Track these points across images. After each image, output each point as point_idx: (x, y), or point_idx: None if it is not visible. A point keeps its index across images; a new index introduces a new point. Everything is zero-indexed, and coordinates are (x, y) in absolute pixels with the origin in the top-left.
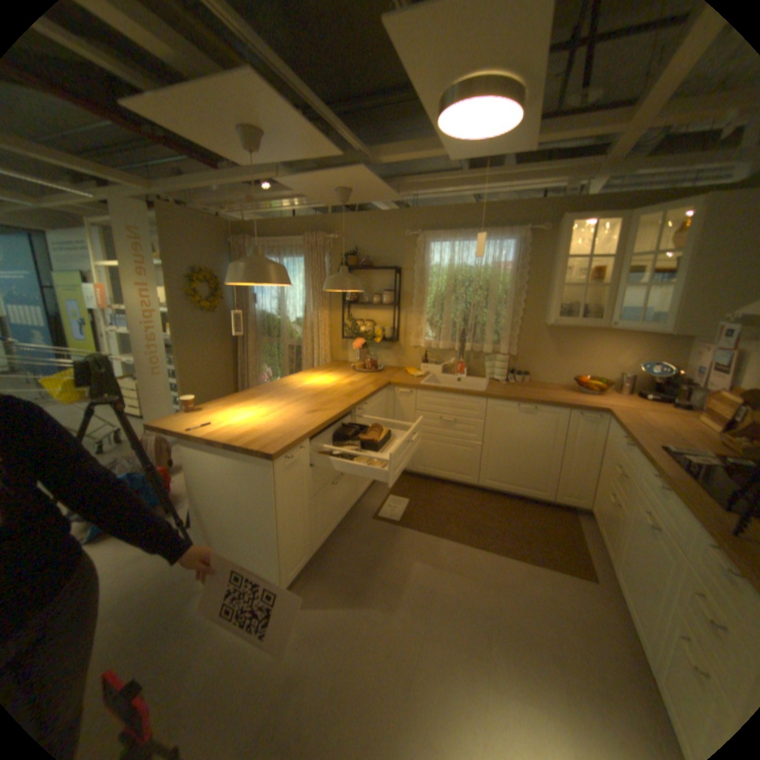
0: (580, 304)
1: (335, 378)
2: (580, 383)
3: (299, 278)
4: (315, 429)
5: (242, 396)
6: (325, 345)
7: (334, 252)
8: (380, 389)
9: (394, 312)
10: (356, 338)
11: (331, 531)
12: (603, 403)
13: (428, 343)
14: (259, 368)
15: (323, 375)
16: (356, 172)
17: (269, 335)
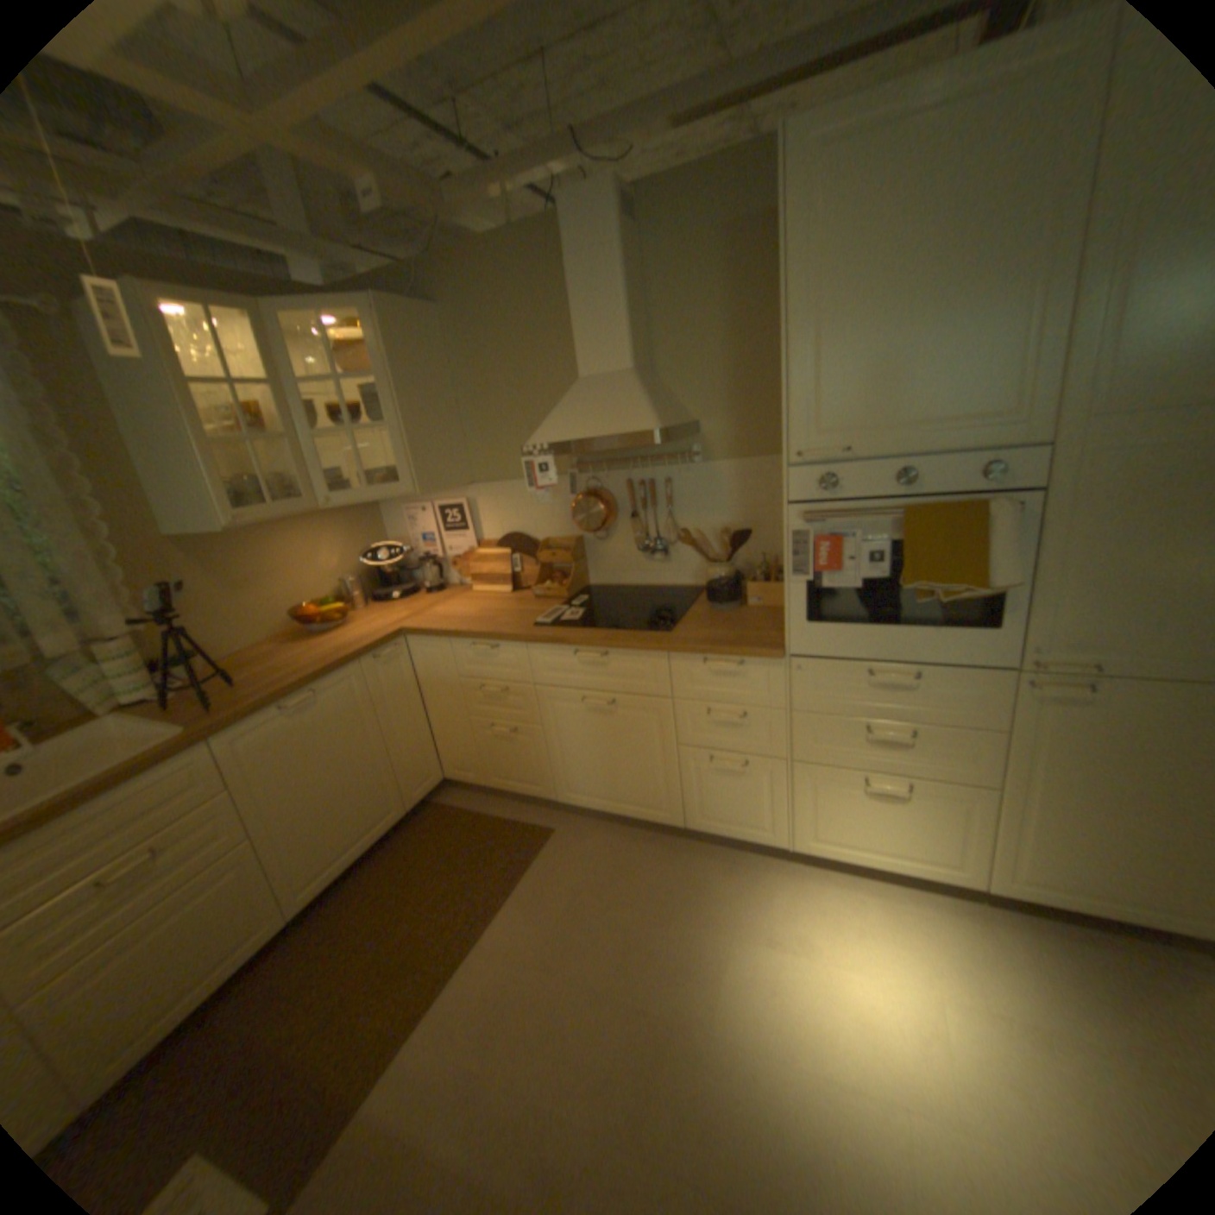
0: (249, 478)
1: None
2: (291, 624)
3: None
4: None
5: None
6: None
7: None
8: None
9: None
10: None
11: None
12: (377, 628)
13: None
14: None
15: None
16: None
17: None
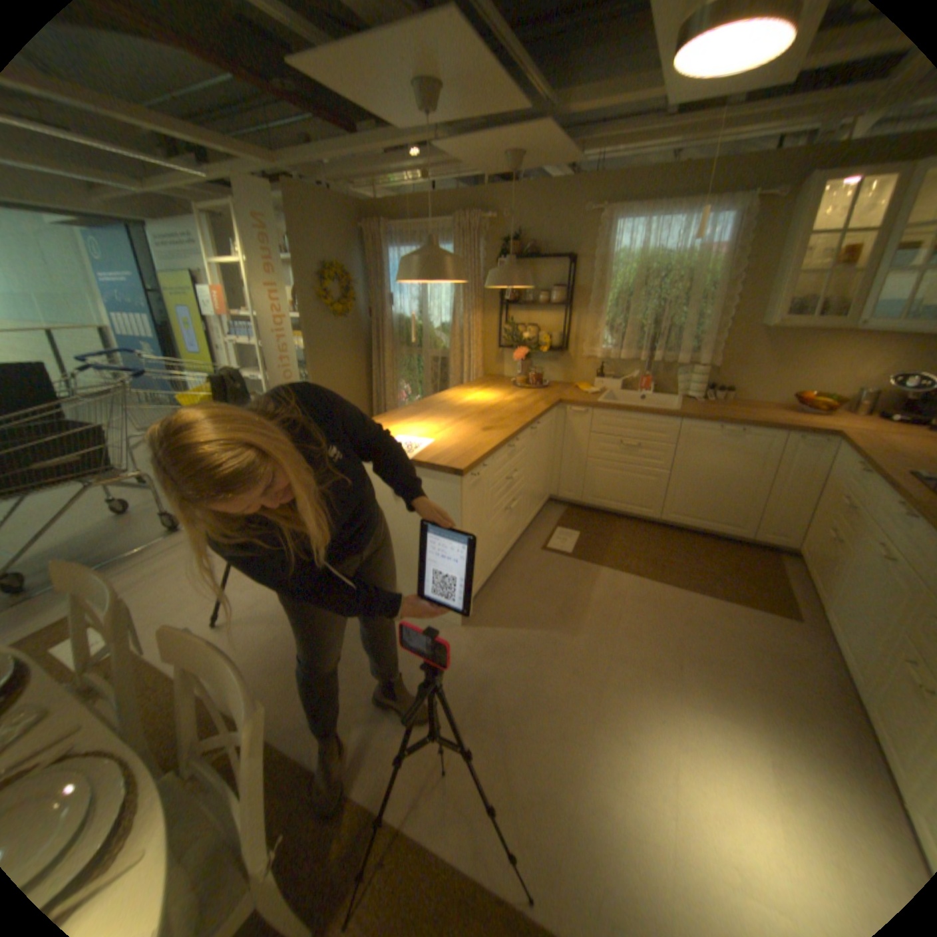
0: (818, 297)
1: (495, 395)
2: (801, 401)
3: None
4: (495, 447)
5: (401, 413)
6: (476, 356)
7: (489, 237)
8: (551, 406)
9: (564, 313)
10: (516, 347)
11: (501, 558)
12: (832, 425)
13: (605, 352)
14: (396, 385)
15: (479, 391)
16: (538, 129)
17: (407, 345)
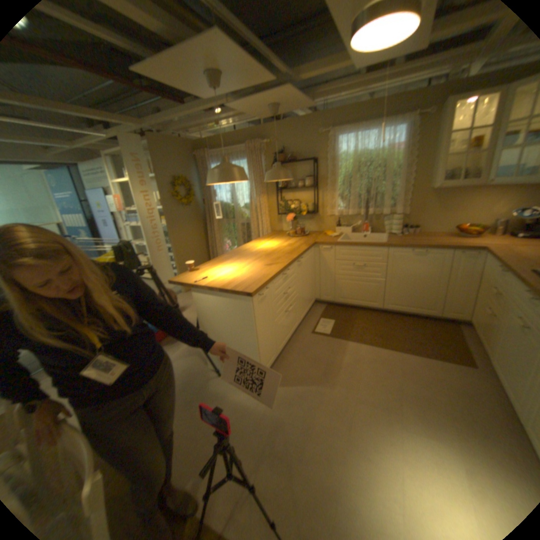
0: (462, 168)
1: (277, 242)
2: (461, 229)
3: None
4: (274, 275)
5: (221, 259)
6: (266, 220)
7: (267, 152)
8: (310, 246)
9: (314, 191)
10: (288, 213)
11: (287, 341)
12: (481, 243)
13: (340, 211)
14: (223, 241)
15: (268, 241)
16: (284, 89)
17: (227, 217)
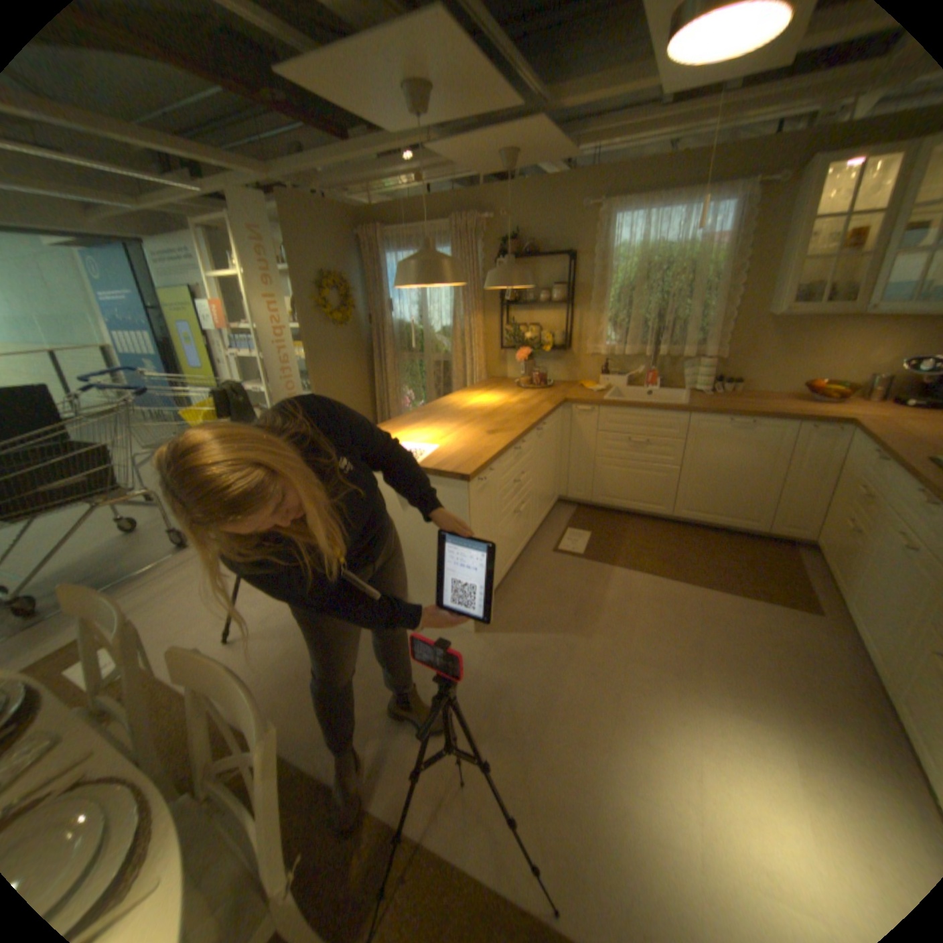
0: (825, 283)
1: (500, 397)
2: (812, 390)
3: None
4: (501, 450)
5: (406, 420)
6: (478, 358)
7: (487, 237)
8: (556, 406)
9: (566, 311)
10: (519, 347)
11: (512, 562)
12: (845, 412)
13: (609, 349)
14: (399, 391)
15: (483, 394)
16: (532, 125)
17: (408, 350)
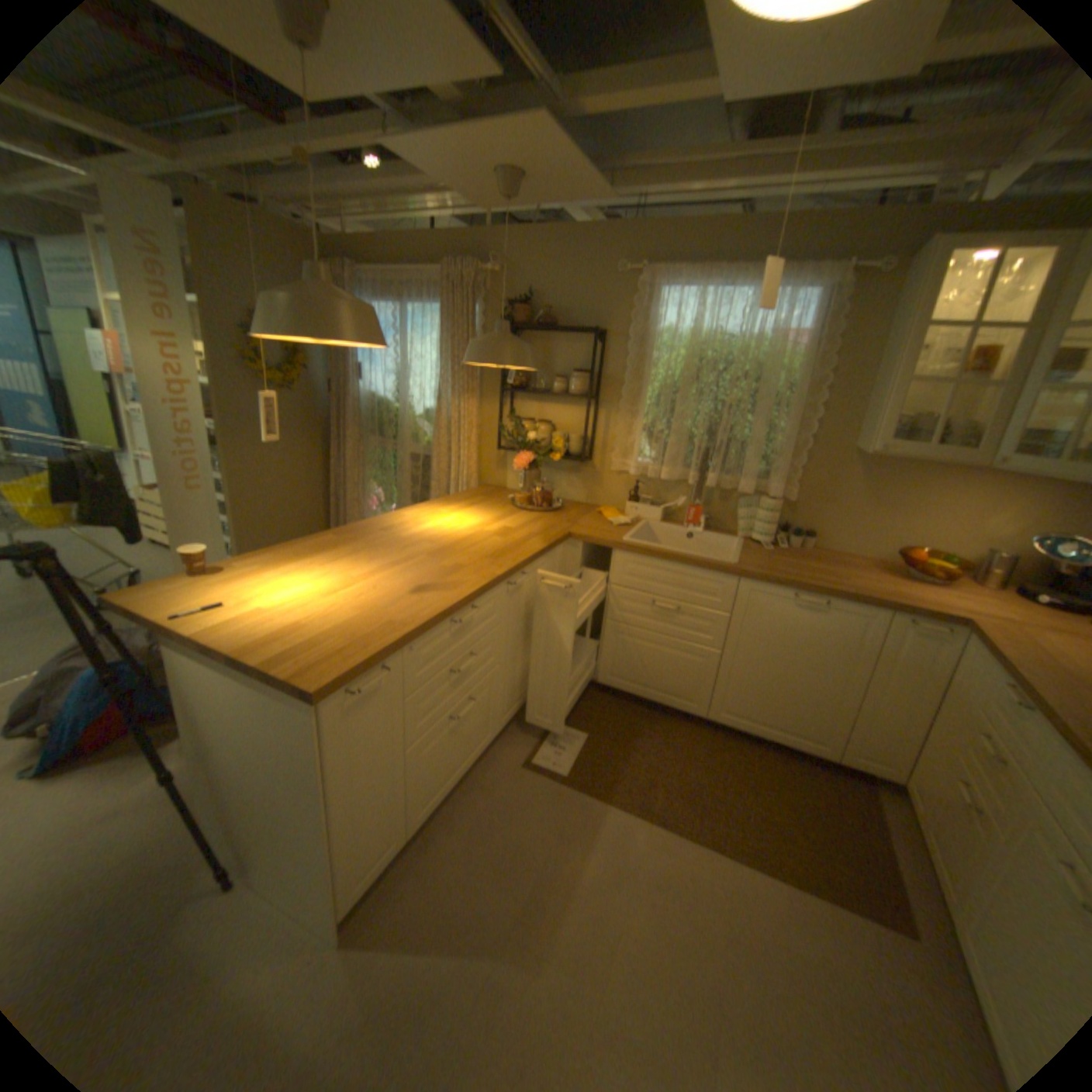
0: (938, 417)
1: (478, 519)
2: (908, 559)
3: (432, 340)
4: (417, 630)
5: (306, 546)
6: (469, 458)
7: (492, 297)
8: (552, 545)
9: (587, 409)
10: (520, 451)
11: (447, 793)
12: (957, 606)
13: (642, 467)
14: (364, 488)
15: (458, 511)
16: (532, 126)
17: (381, 434)
